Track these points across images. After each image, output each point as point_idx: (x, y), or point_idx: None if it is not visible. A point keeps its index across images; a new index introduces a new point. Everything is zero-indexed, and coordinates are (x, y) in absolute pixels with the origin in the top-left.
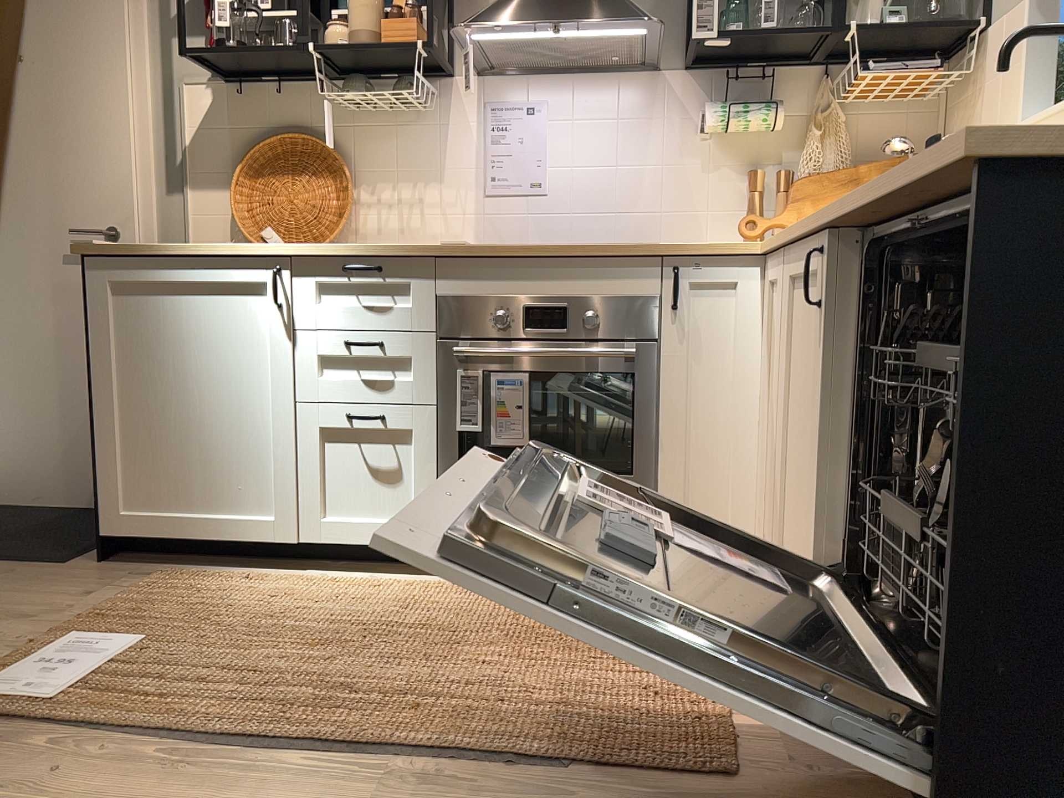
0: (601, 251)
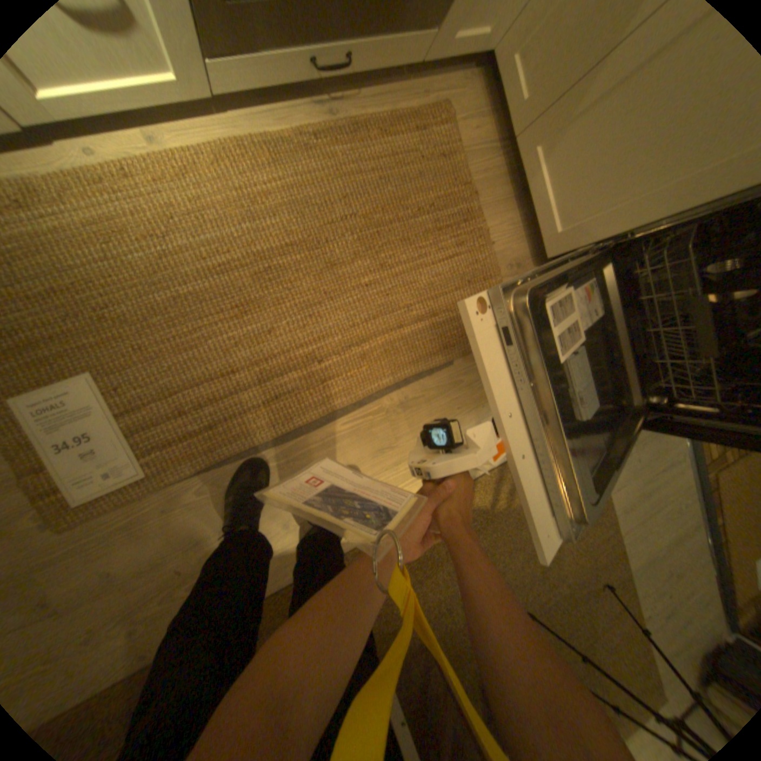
0: None
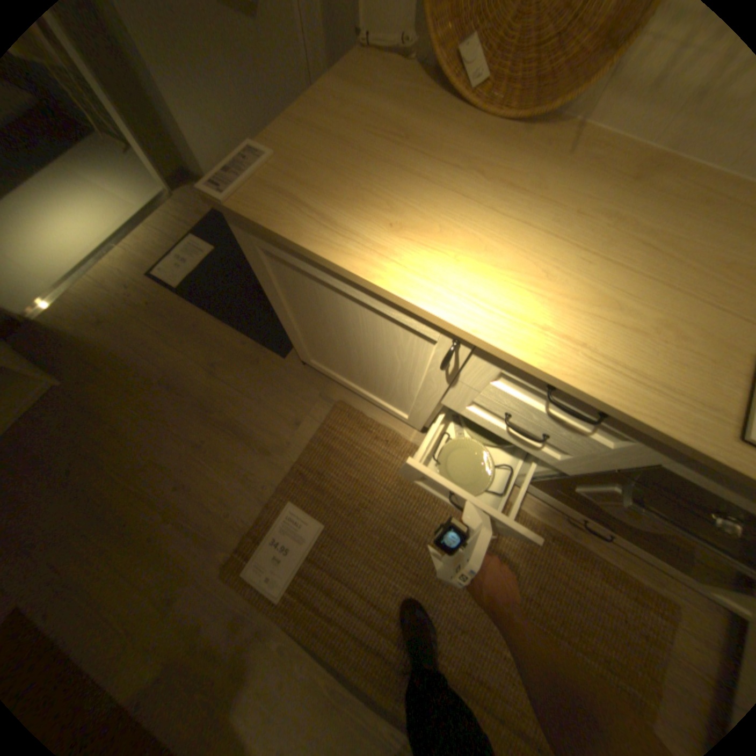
0: None
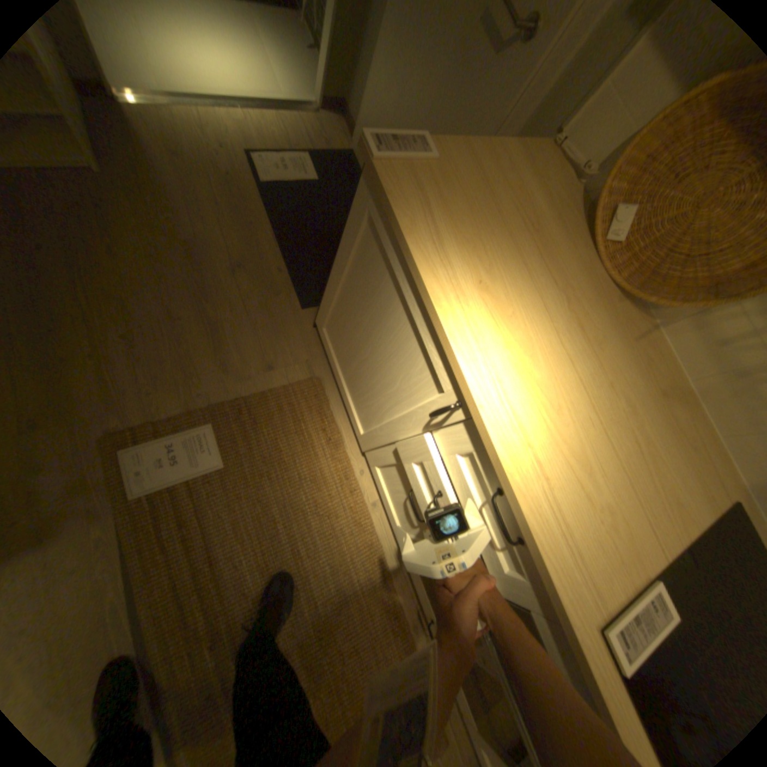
0: None
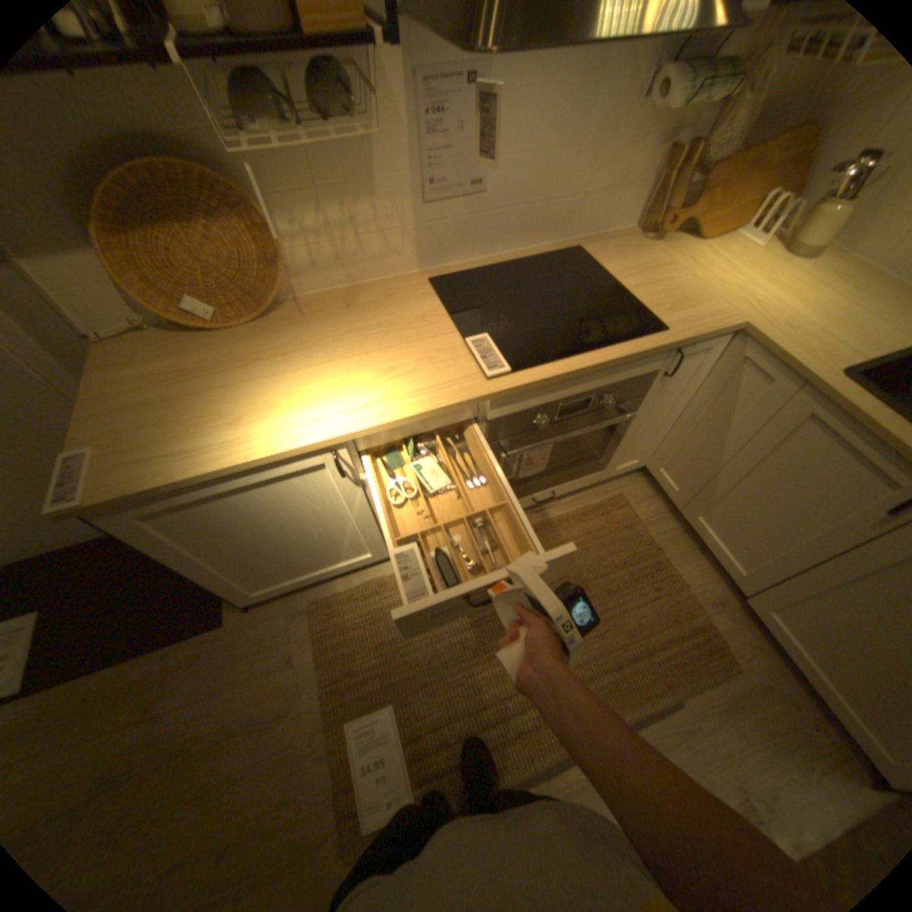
0: (632, 357)
